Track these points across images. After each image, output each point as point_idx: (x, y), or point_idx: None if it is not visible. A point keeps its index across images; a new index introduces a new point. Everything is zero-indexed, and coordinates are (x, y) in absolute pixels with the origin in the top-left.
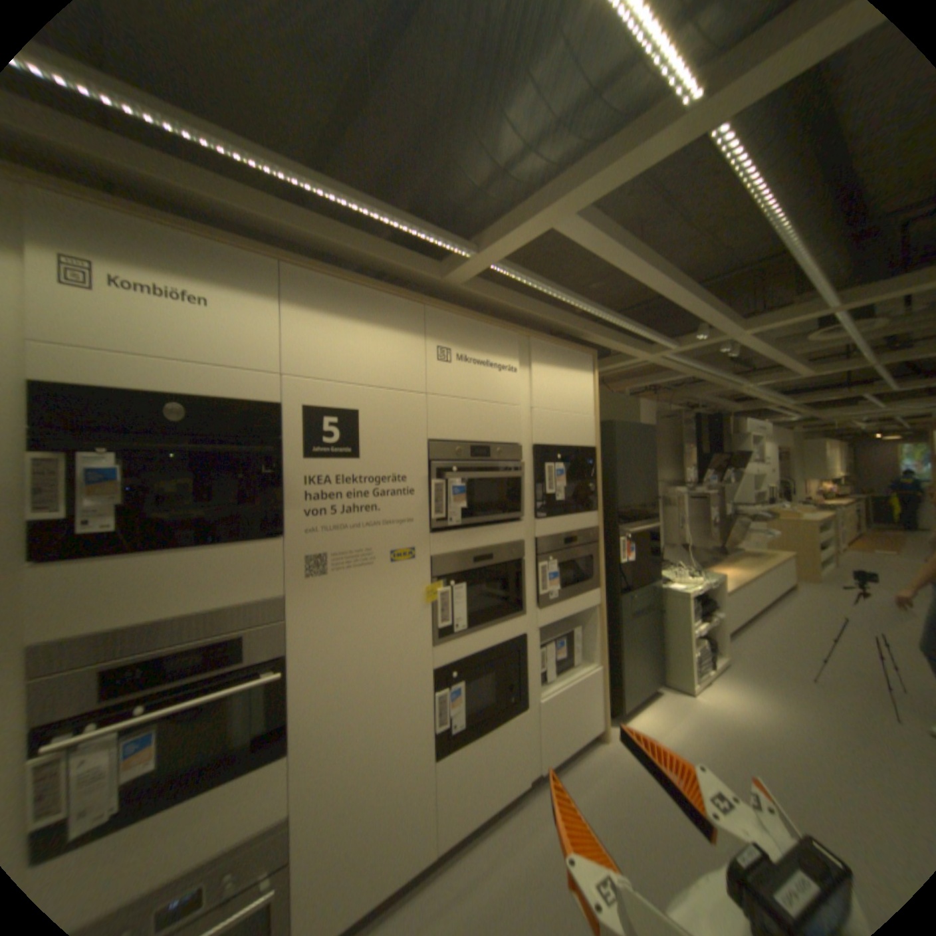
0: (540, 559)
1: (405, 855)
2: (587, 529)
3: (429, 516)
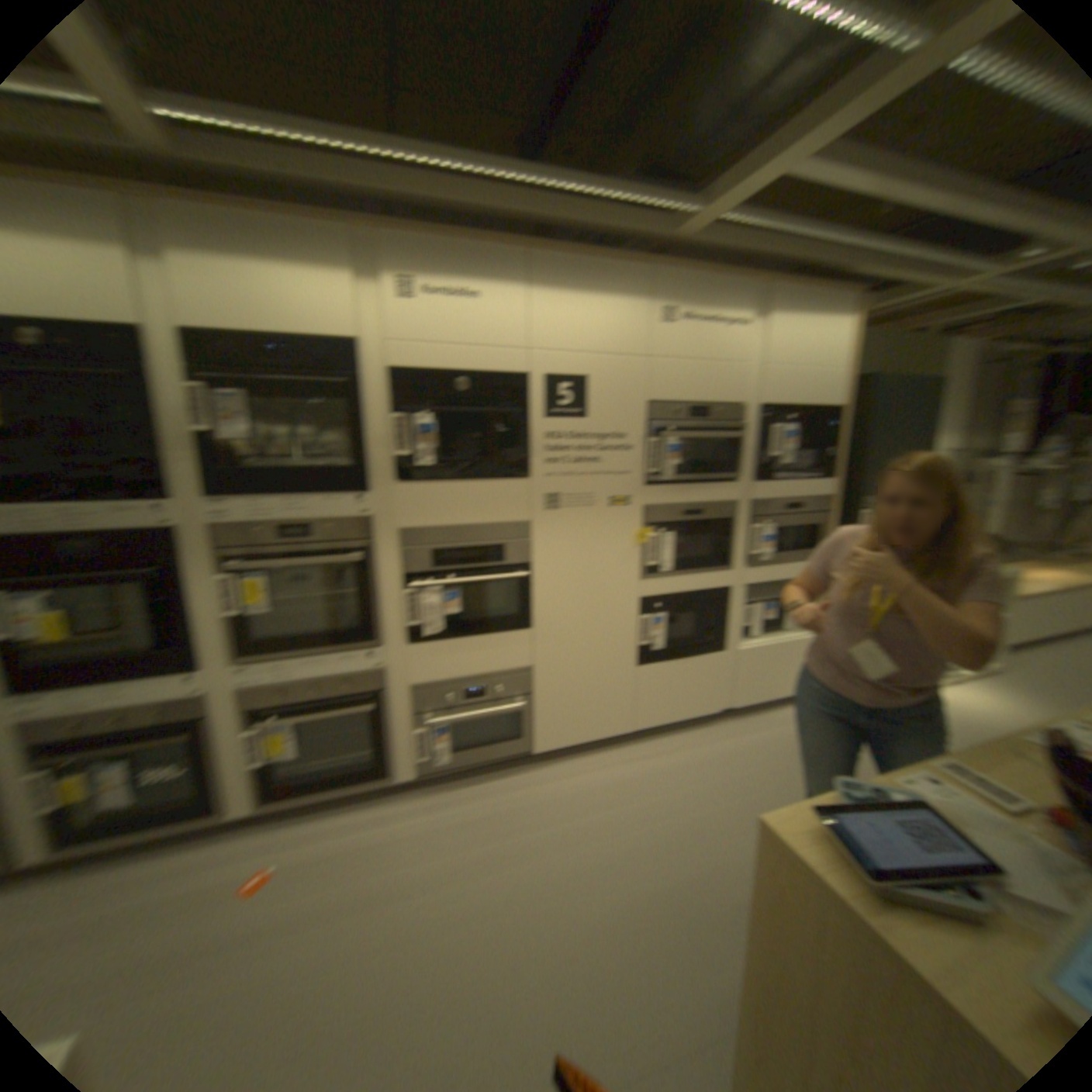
0: (751, 522)
1: (605, 721)
2: (814, 497)
3: (640, 472)
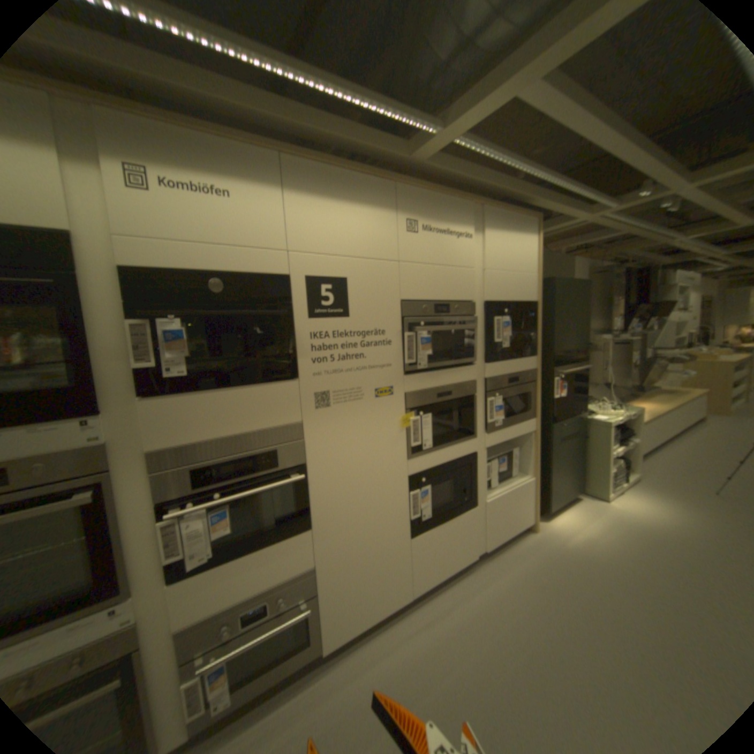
0: (489, 395)
1: (391, 597)
2: (528, 371)
3: (403, 362)
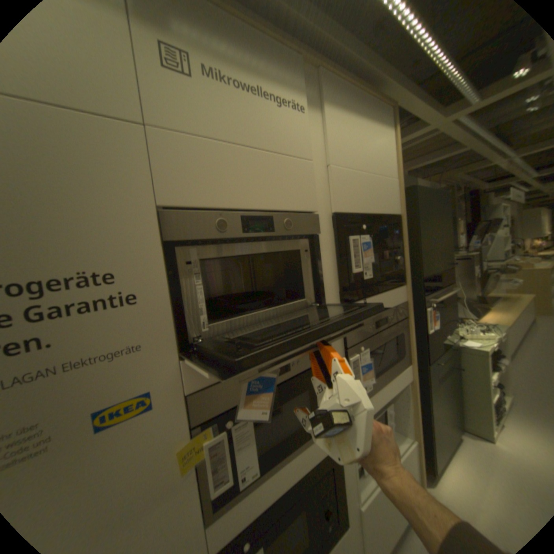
0: (351, 352)
1: None
2: (397, 306)
3: (175, 333)
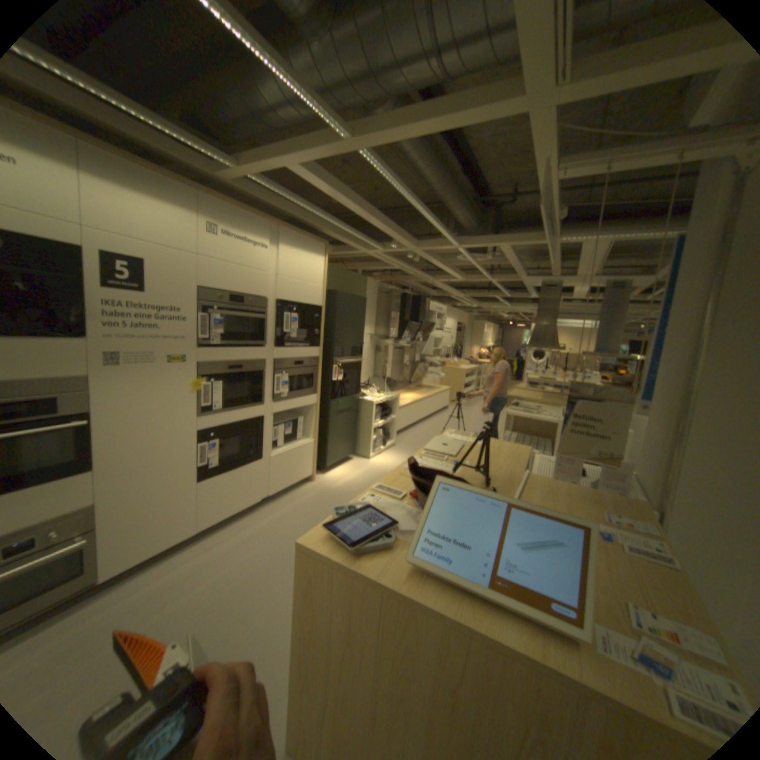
0: (276, 372)
1: (174, 530)
2: (311, 358)
3: (197, 337)
